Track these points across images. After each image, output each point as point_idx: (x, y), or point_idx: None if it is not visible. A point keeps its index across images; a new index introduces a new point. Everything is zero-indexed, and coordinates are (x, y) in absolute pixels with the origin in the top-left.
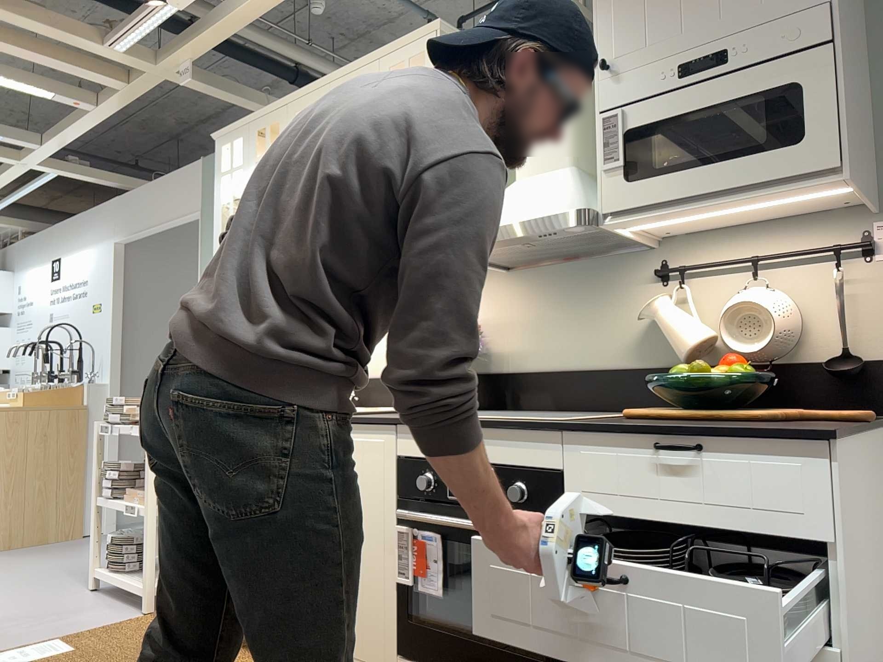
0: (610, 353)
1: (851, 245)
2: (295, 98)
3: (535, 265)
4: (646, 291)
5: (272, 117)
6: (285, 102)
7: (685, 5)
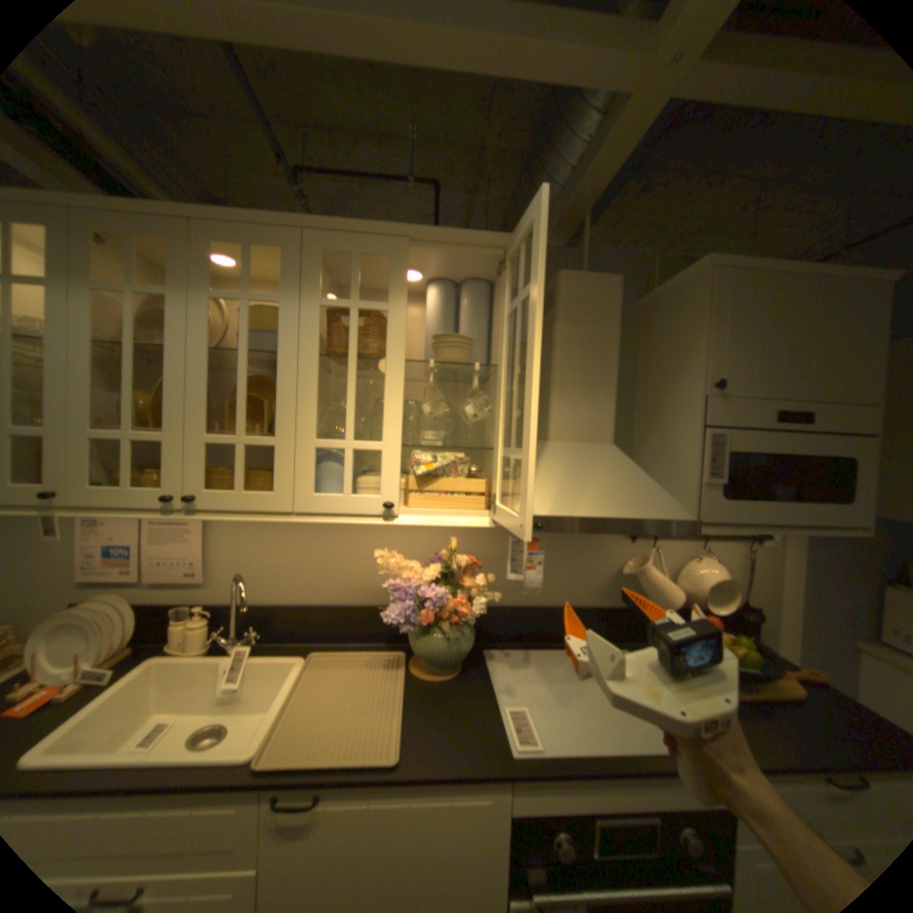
0: (583, 594)
1: (764, 538)
2: (213, 213)
3: None
4: (619, 546)
5: (145, 221)
6: (185, 211)
7: (792, 359)
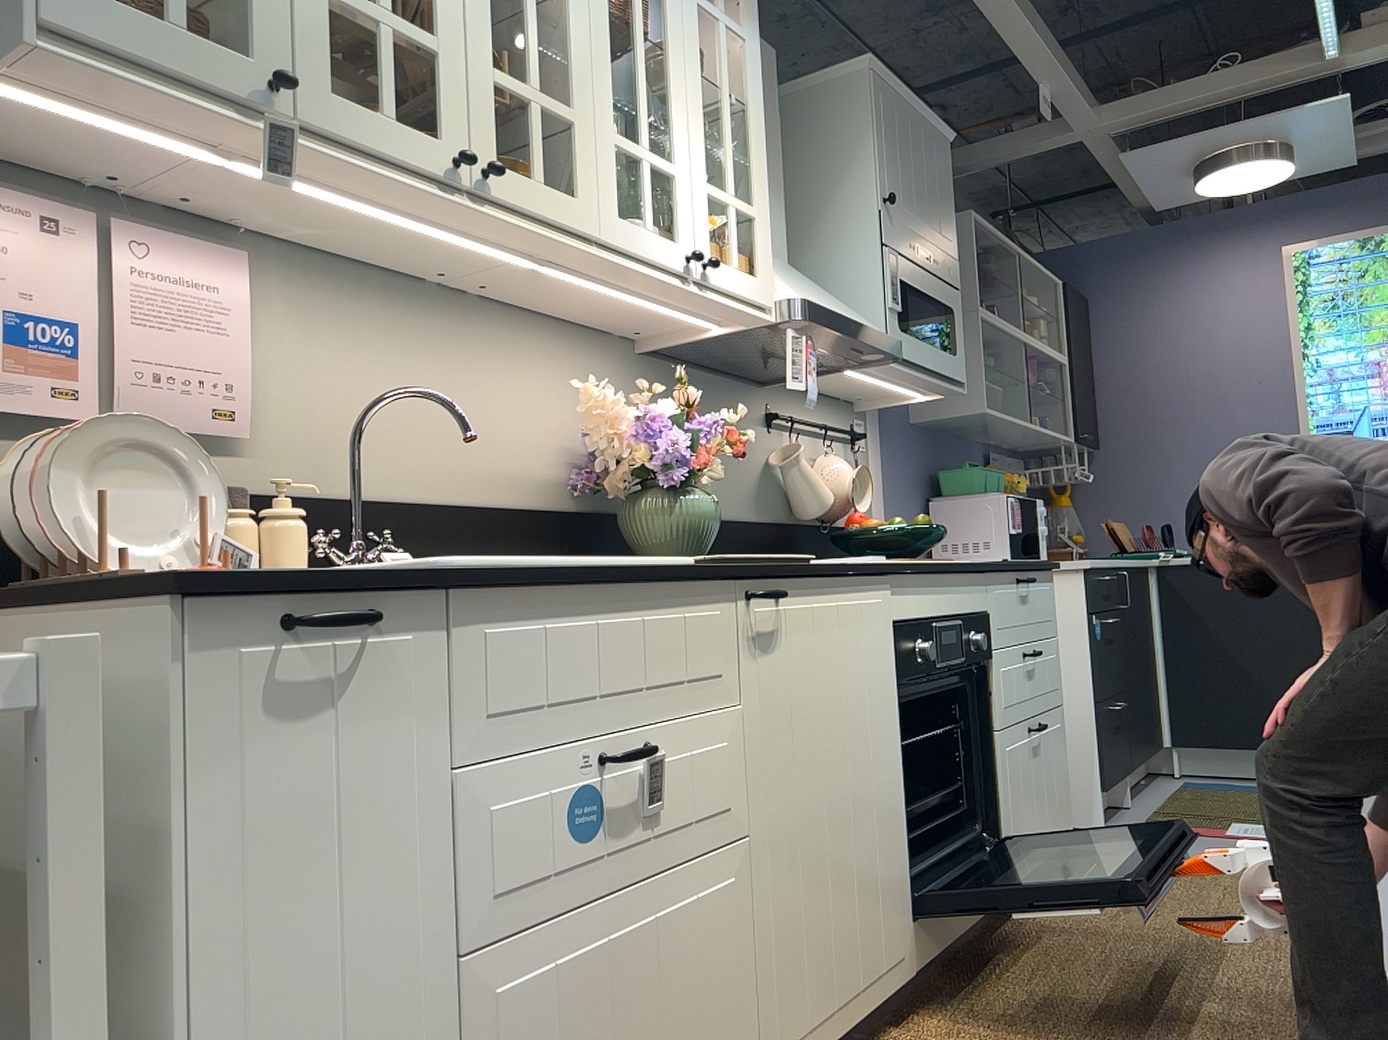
0: (740, 502)
1: (864, 434)
2: None
3: (677, 361)
4: (762, 435)
5: None
6: None
7: (918, 194)
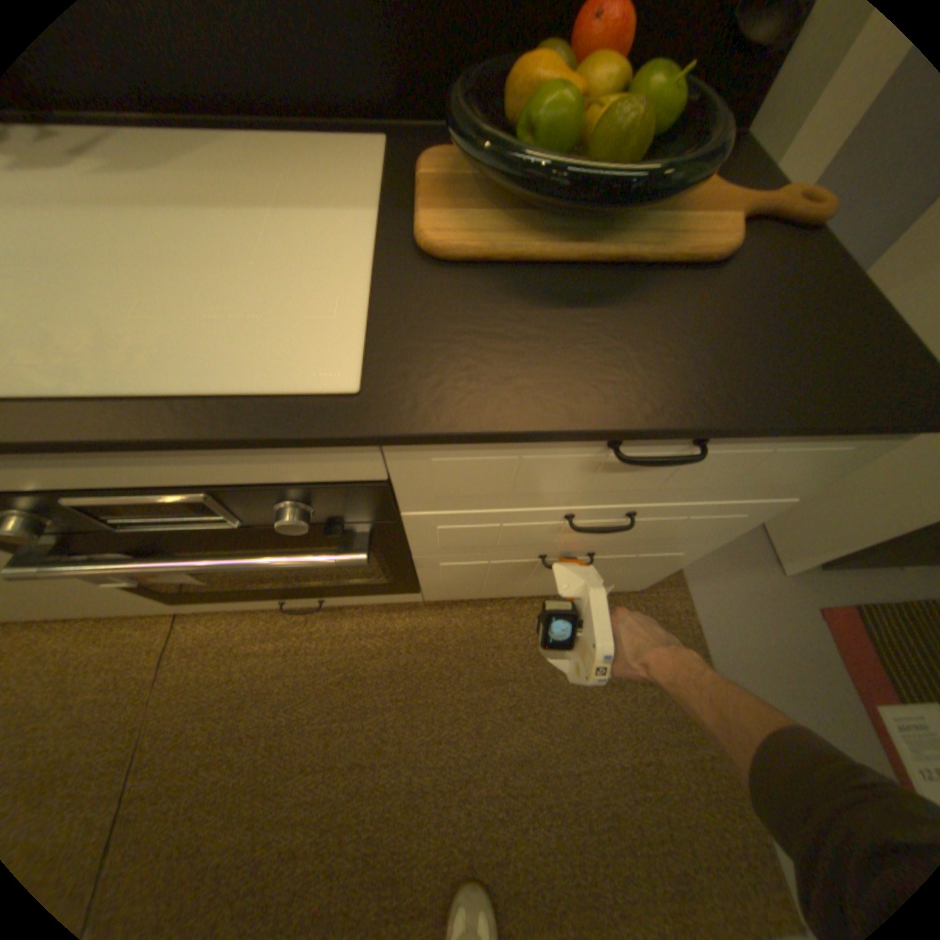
0: None
1: None
2: None
3: None
4: None
5: None
6: None
7: None
